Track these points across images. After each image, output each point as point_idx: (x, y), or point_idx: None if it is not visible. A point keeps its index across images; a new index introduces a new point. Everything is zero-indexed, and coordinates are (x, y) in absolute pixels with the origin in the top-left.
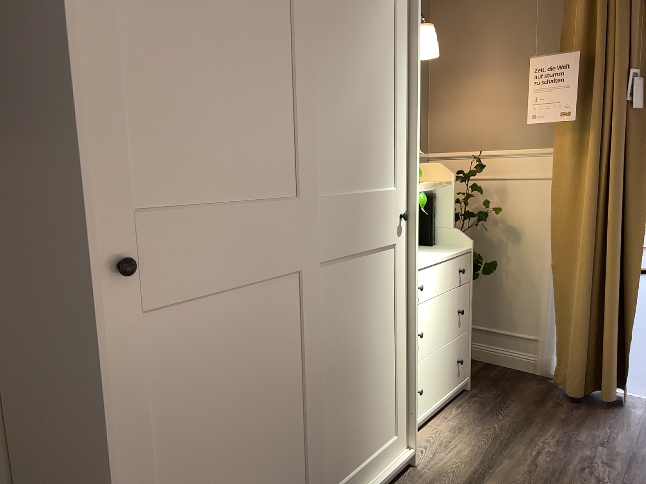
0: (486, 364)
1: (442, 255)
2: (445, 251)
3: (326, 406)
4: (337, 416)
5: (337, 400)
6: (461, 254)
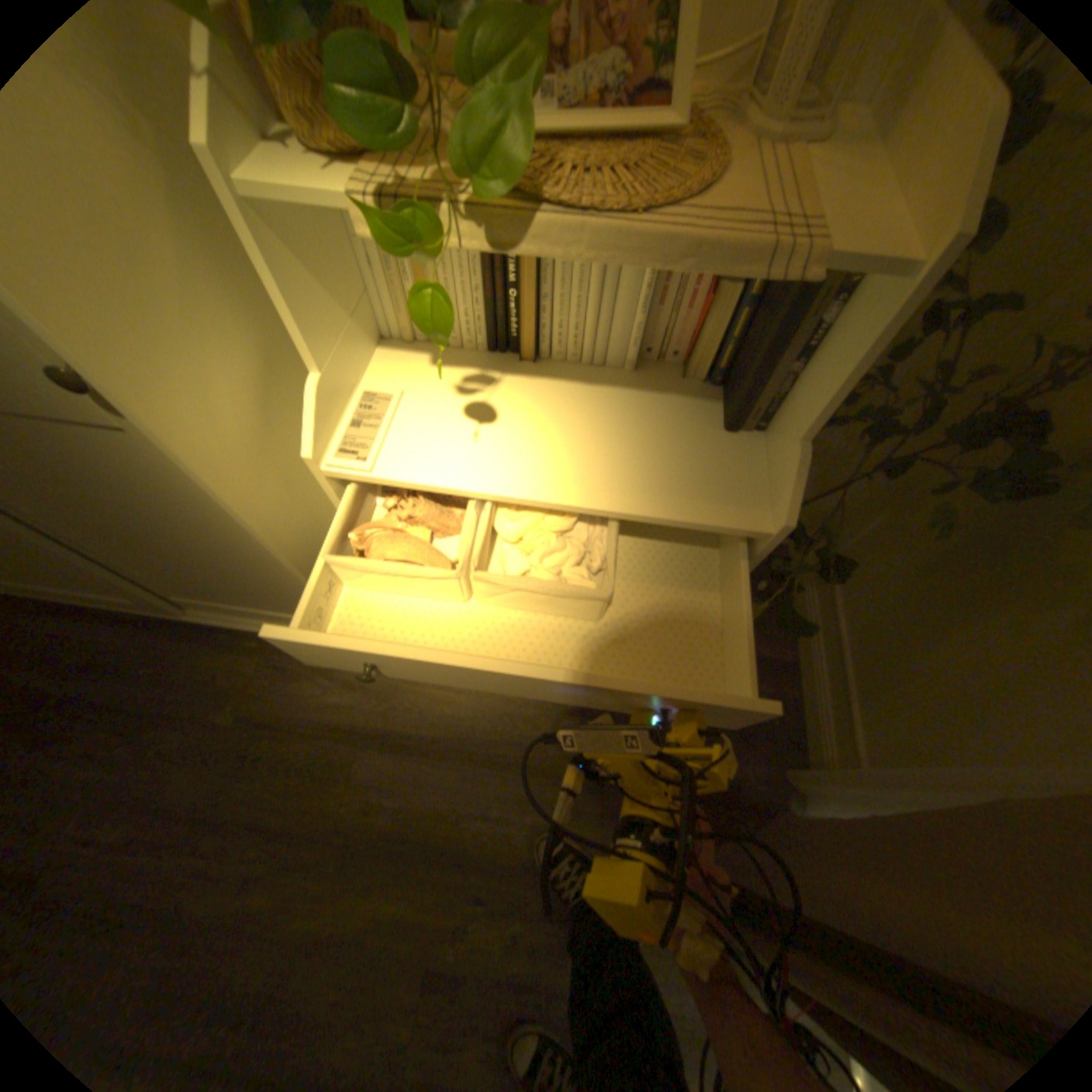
0: (790, 662)
1: (587, 489)
2: (654, 482)
3: (102, 549)
4: (144, 563)
5: (126, 553)
6: (690, 521)
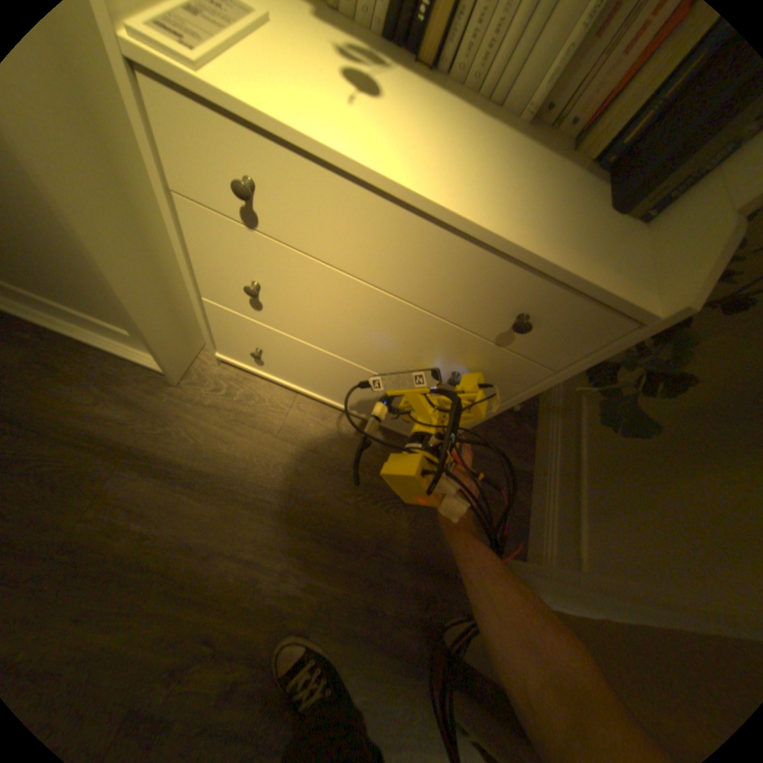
0: (526, 472)
1: (475, 202)
2: (547, 224)
3: None
4: None
5: None
6: (576, 279)
